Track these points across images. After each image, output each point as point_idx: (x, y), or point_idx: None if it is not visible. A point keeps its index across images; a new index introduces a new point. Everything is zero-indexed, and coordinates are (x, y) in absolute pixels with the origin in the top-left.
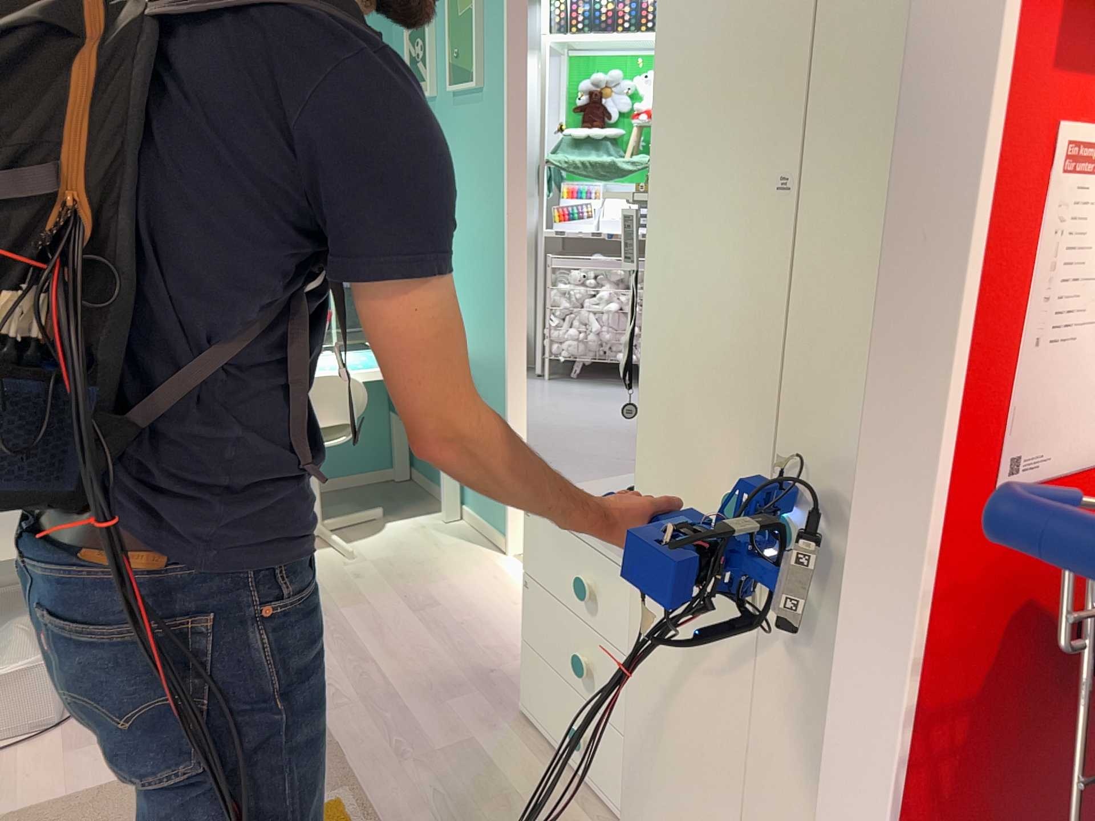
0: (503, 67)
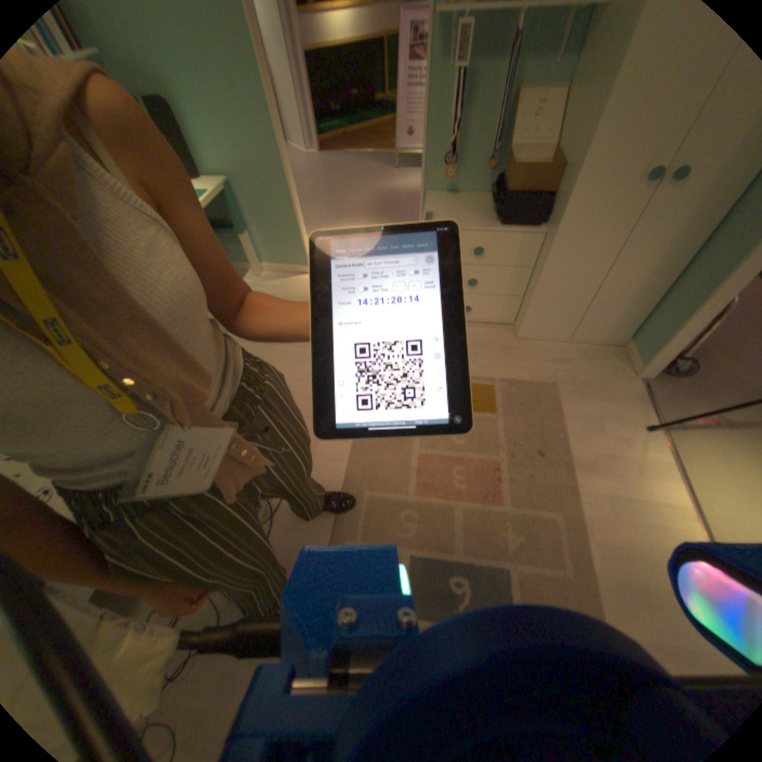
0: None
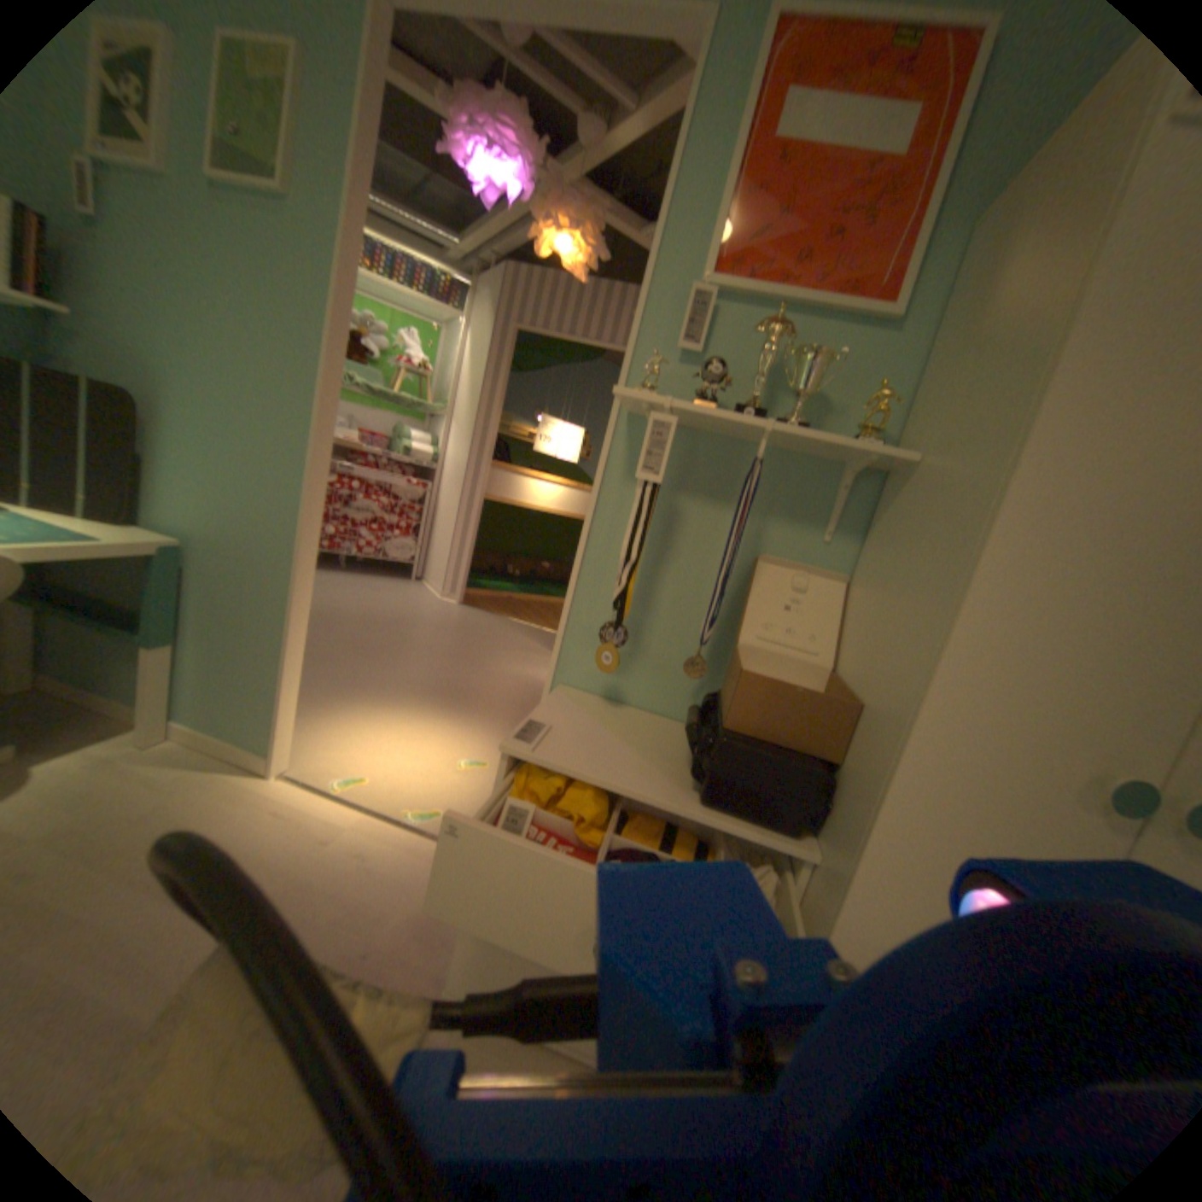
0: (339, 186)
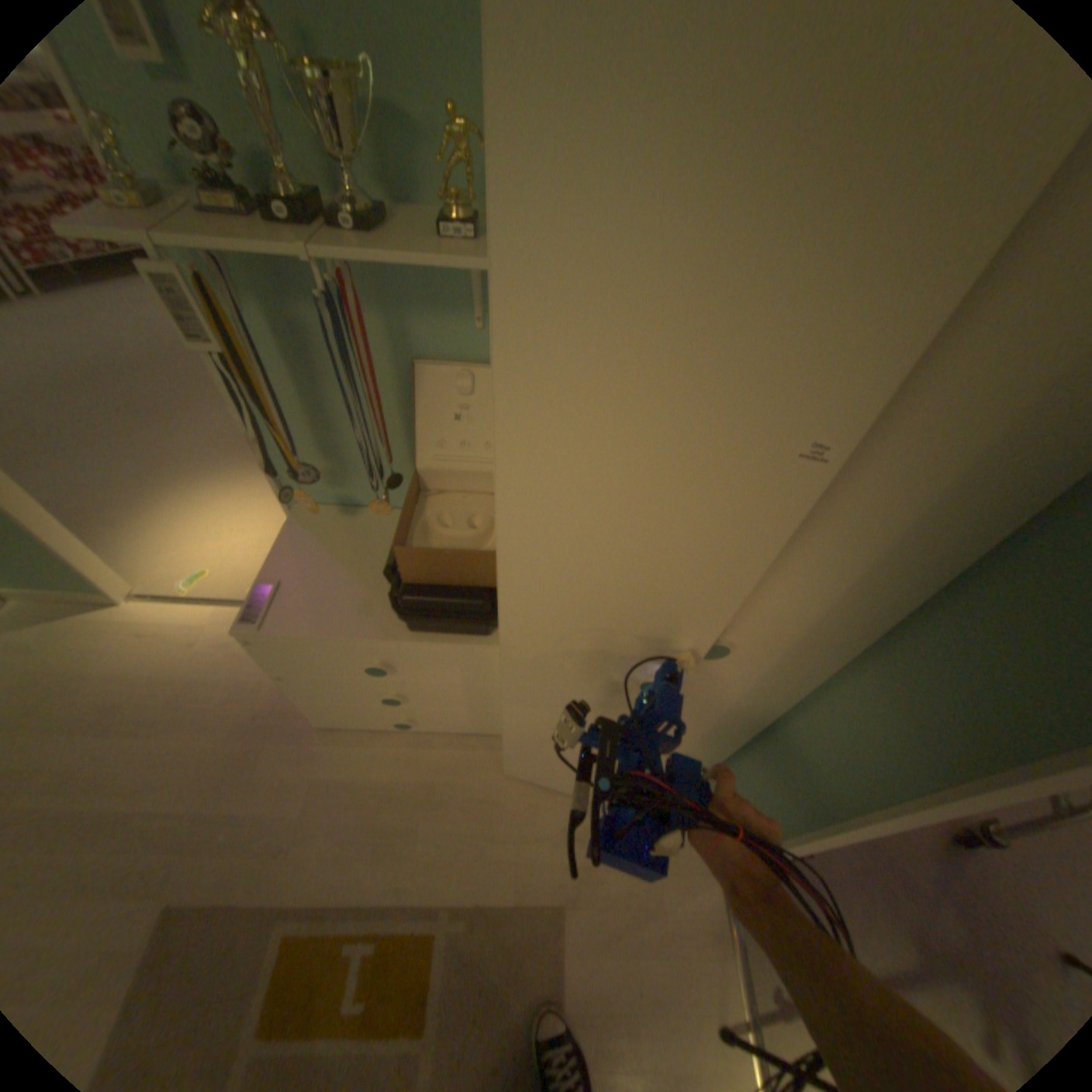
0: None
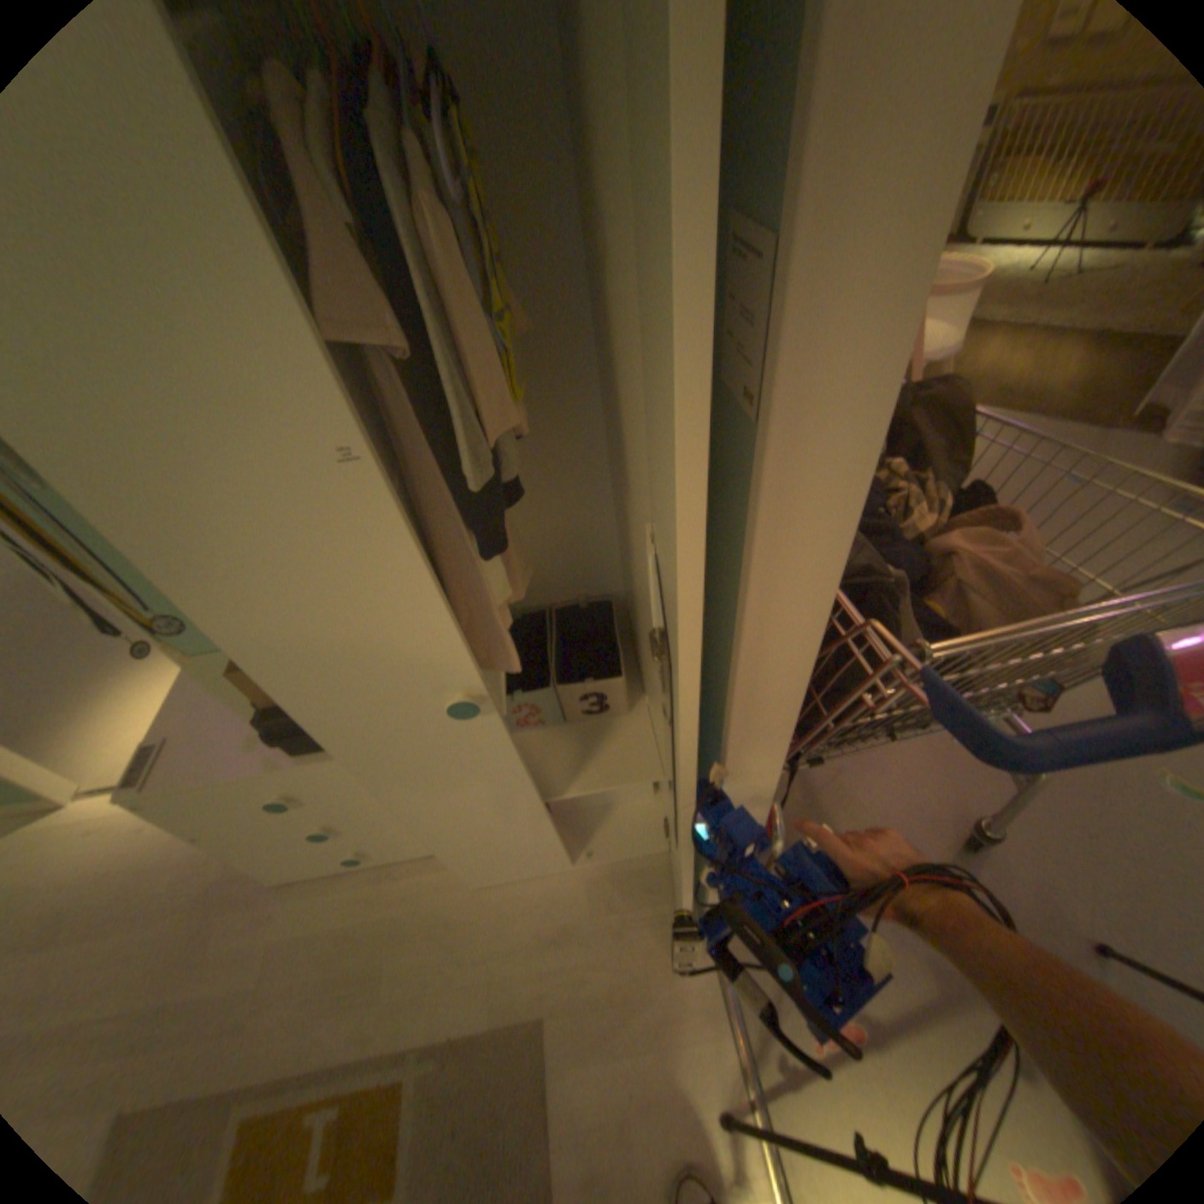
0: None
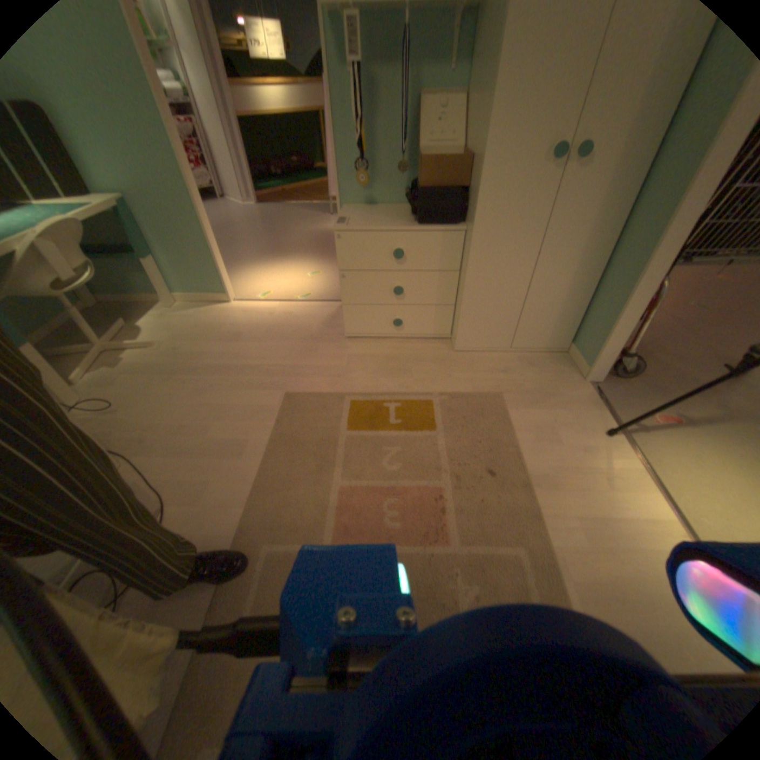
0: None
